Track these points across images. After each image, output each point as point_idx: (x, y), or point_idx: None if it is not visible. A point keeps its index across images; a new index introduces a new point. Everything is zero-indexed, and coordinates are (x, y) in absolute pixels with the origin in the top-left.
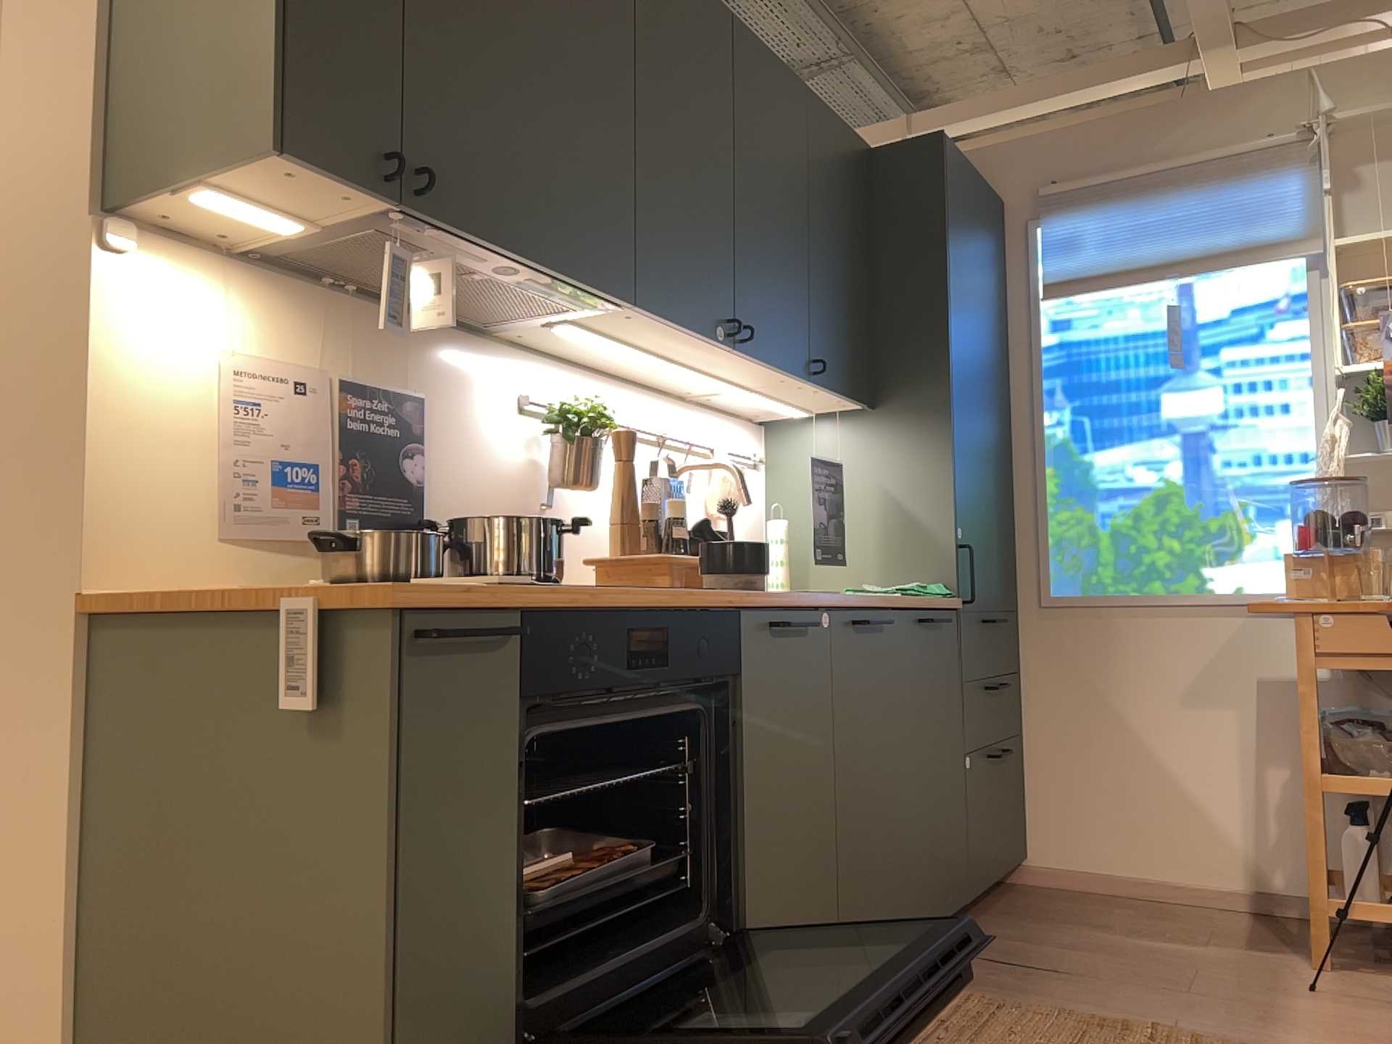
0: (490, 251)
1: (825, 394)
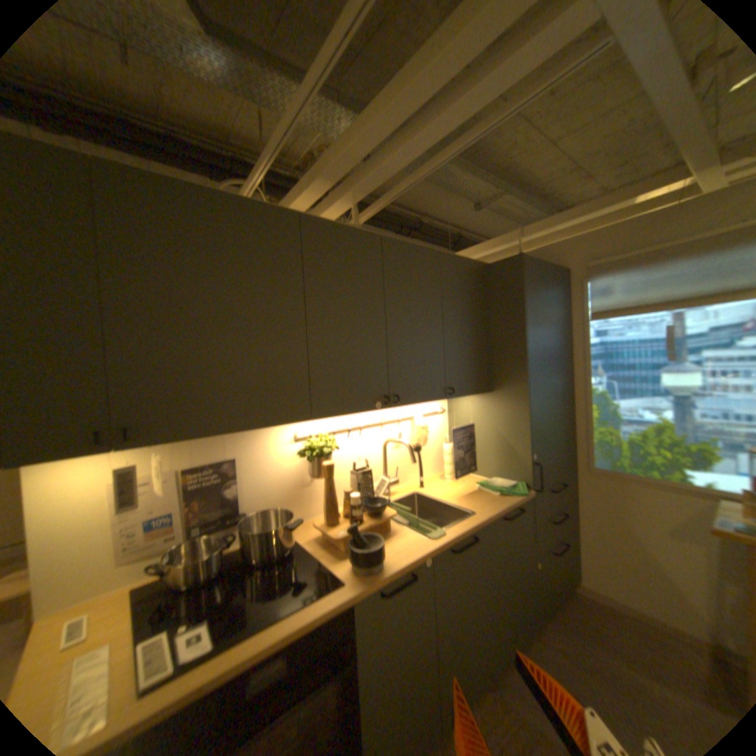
0: (200, 436)
1: (460, 395)
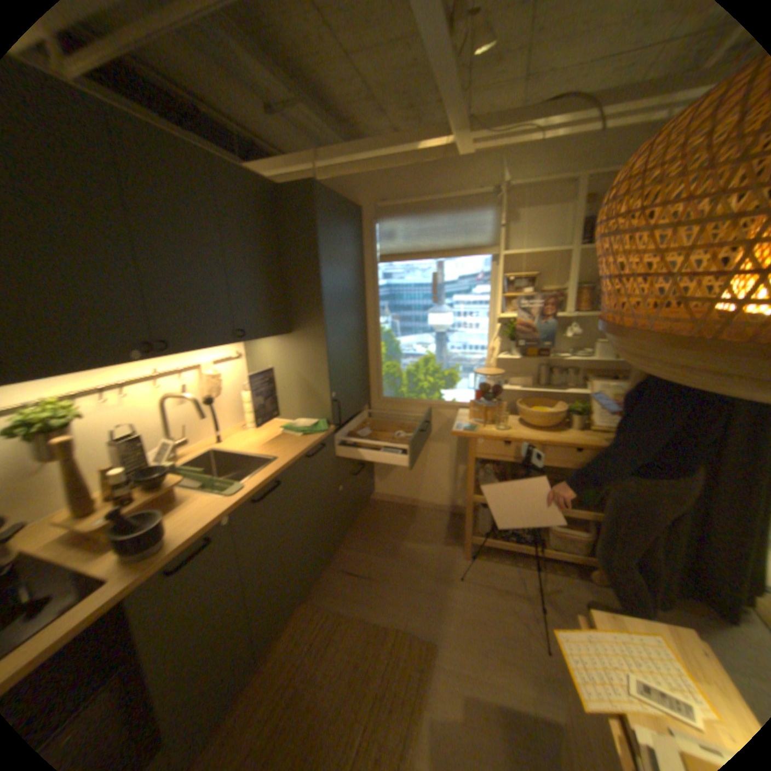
0: None
1: (254, 339)
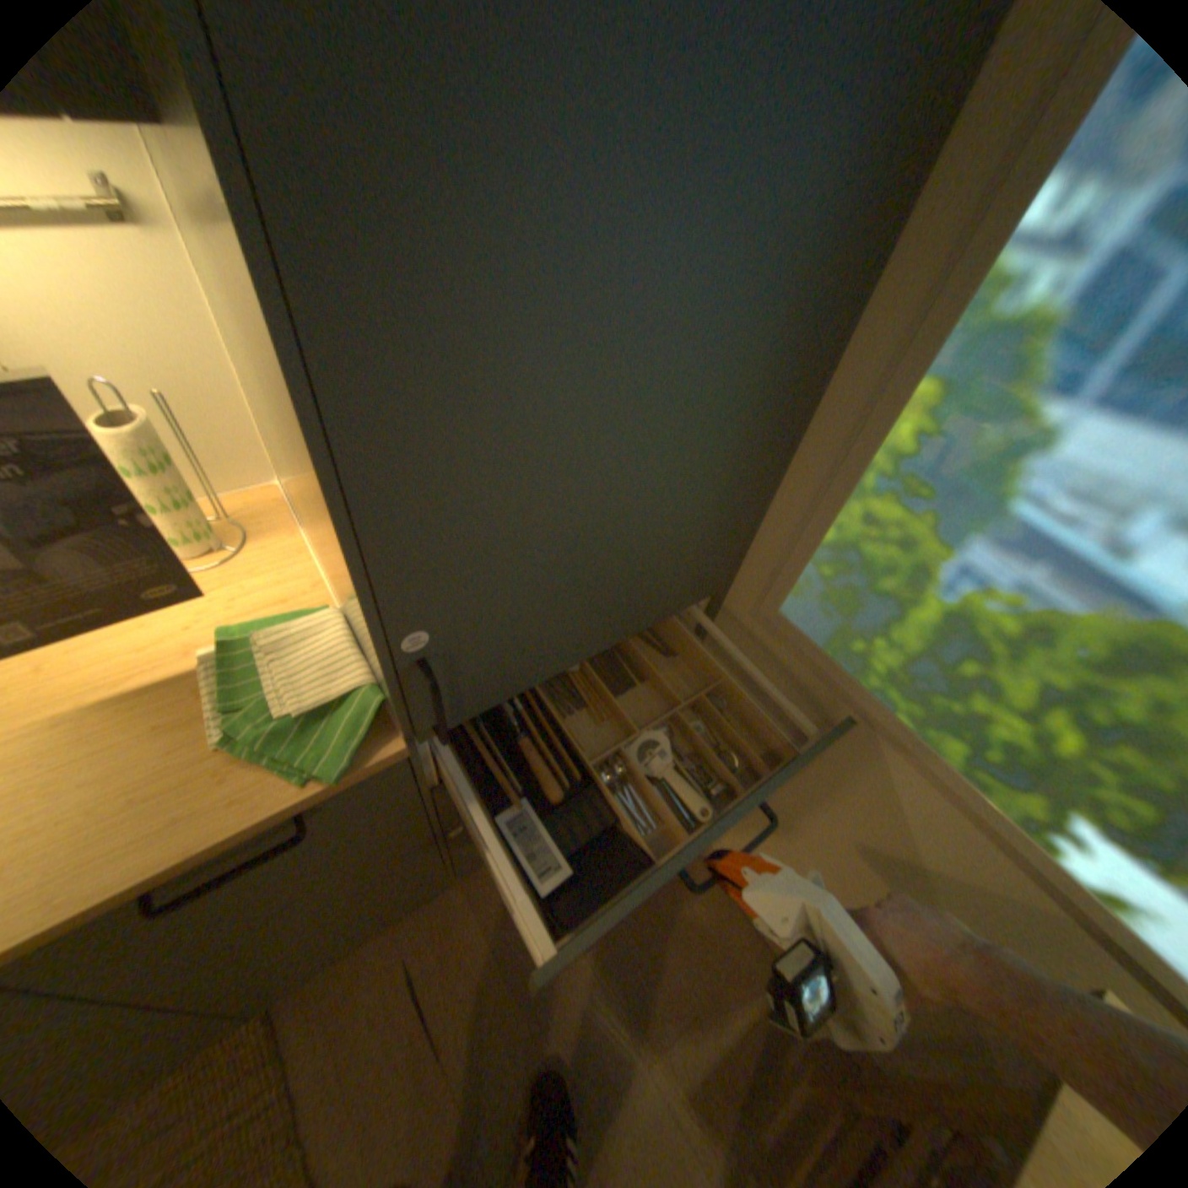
0: None
1: None
